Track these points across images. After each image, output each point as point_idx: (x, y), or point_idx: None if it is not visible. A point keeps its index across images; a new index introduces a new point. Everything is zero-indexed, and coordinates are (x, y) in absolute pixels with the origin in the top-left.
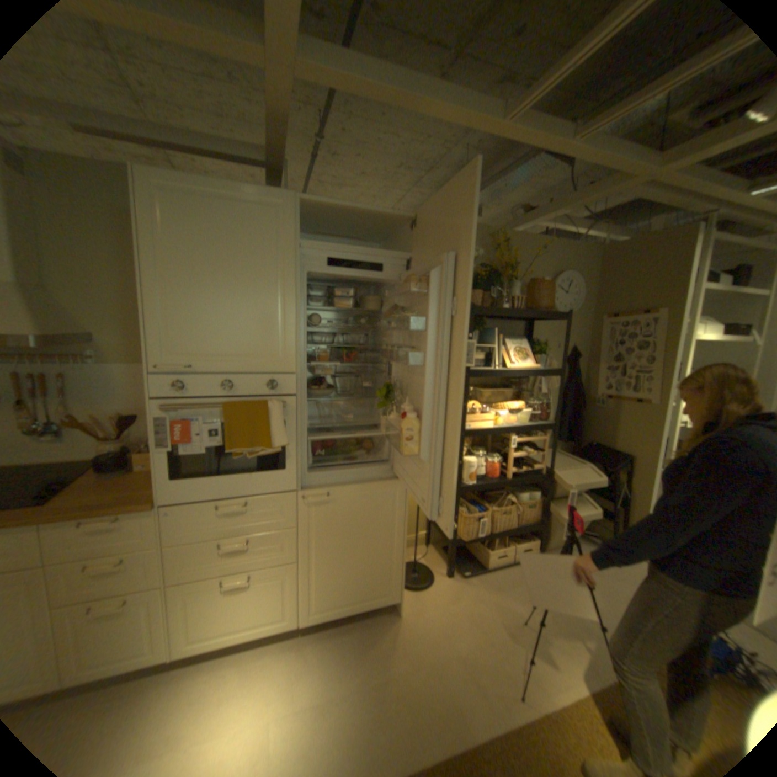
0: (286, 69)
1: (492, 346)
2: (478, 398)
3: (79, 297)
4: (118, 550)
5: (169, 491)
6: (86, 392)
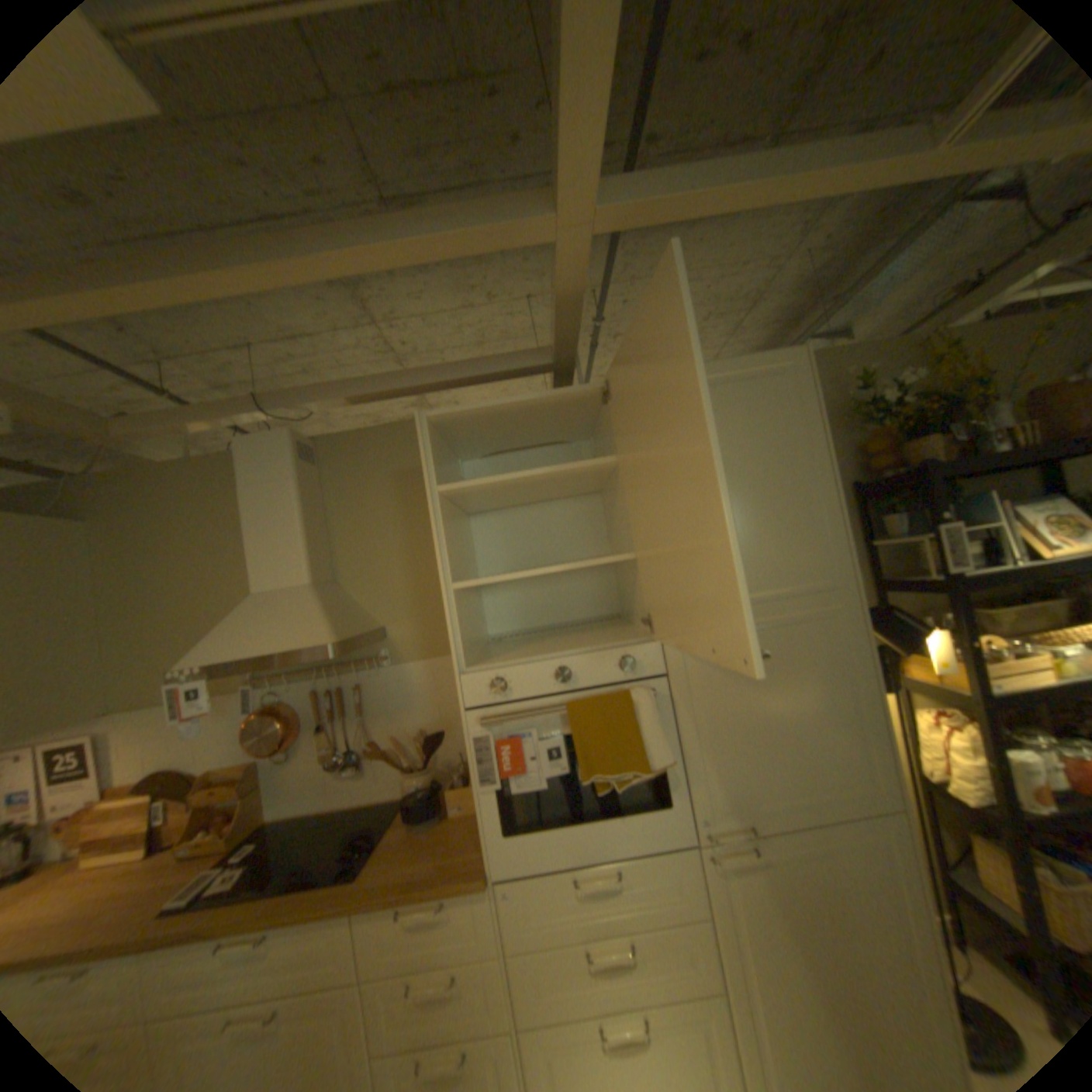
0: (583, 229)
1: (997, 524)
2: (994, 628)
3: (371, 585)
4: (447, 959)
5: (505, 855)
6: (384, 704)
